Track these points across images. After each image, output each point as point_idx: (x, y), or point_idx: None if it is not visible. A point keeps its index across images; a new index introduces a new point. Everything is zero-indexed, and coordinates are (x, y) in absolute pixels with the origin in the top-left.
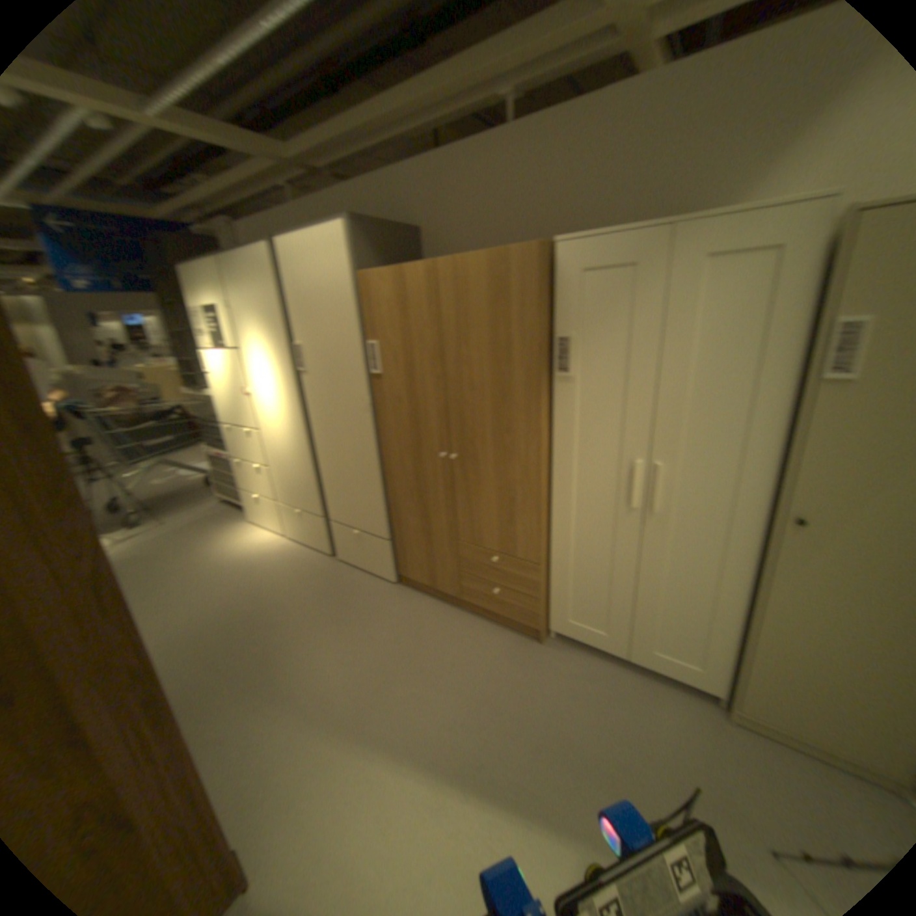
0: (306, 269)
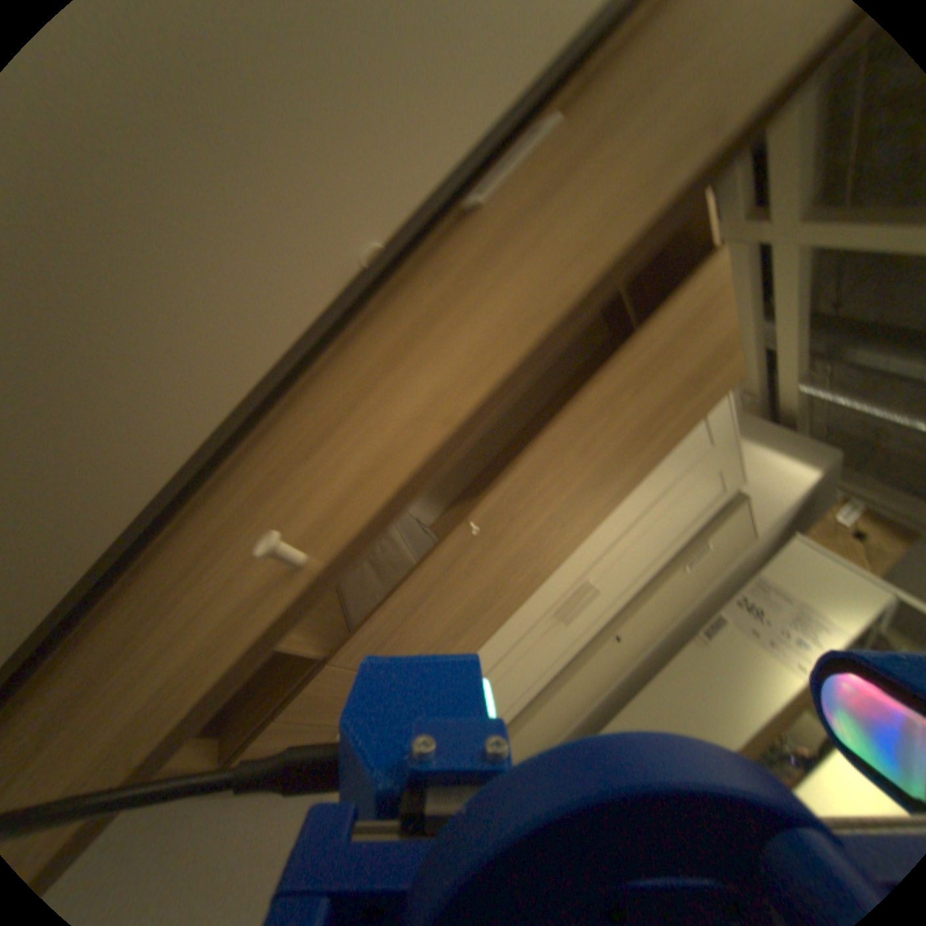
0: None
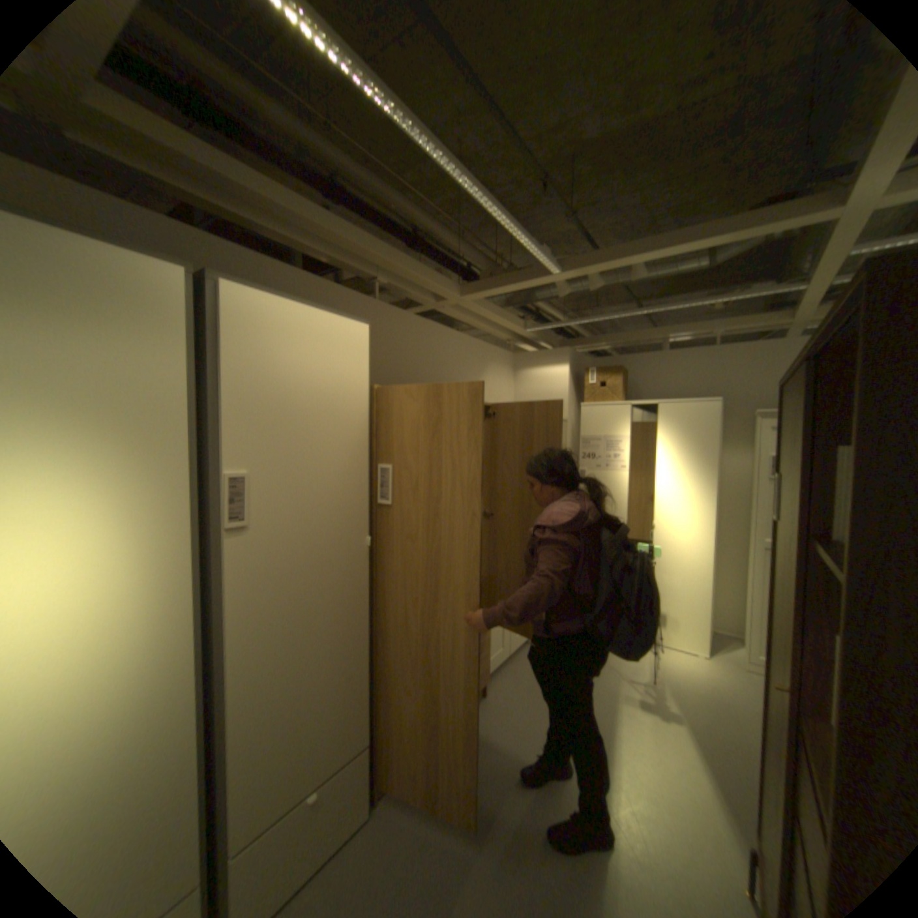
0: (283, 351)
